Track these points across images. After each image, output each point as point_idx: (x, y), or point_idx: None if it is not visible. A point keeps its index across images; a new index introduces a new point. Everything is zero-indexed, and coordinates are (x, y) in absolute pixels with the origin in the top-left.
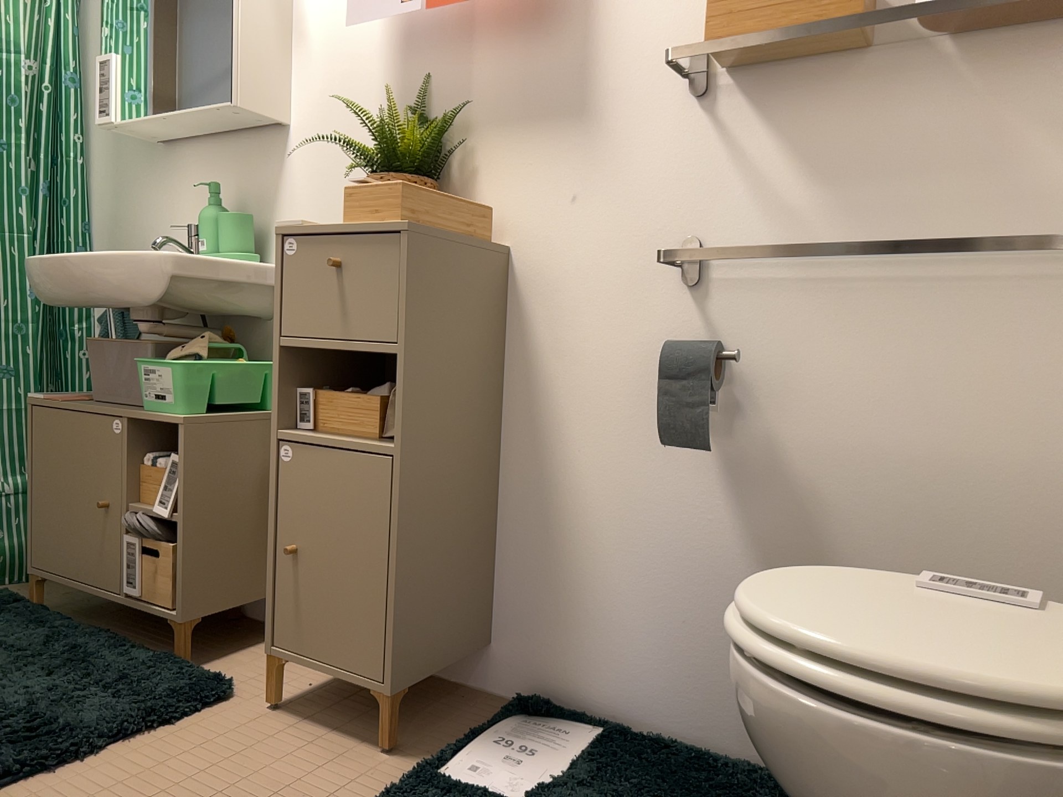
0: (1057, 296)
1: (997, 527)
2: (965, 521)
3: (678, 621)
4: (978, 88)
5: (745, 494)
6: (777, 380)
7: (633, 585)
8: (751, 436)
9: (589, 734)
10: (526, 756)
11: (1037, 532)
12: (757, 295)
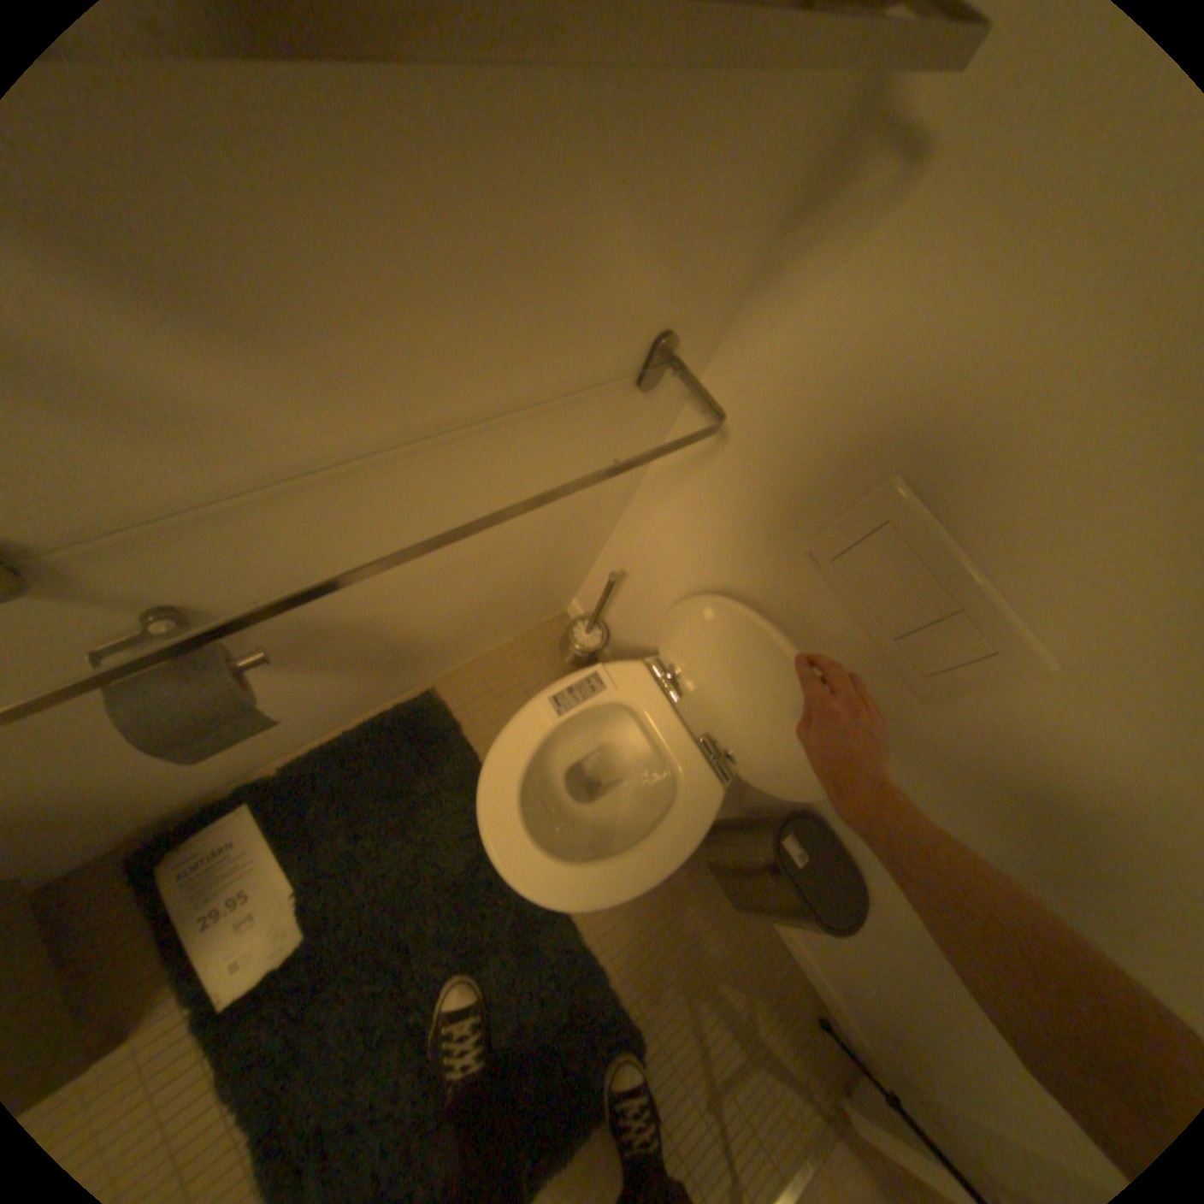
0: (588, 405)
1: (515, 555)
2: (494, 565)
3: None
4: (562, 84)
5: (288, 657)
6: (283, 584)
7: None
8: (272, 631)
9: (241, 823)
10: (237, 904)
11: (539, 544)
12: (188, 534)
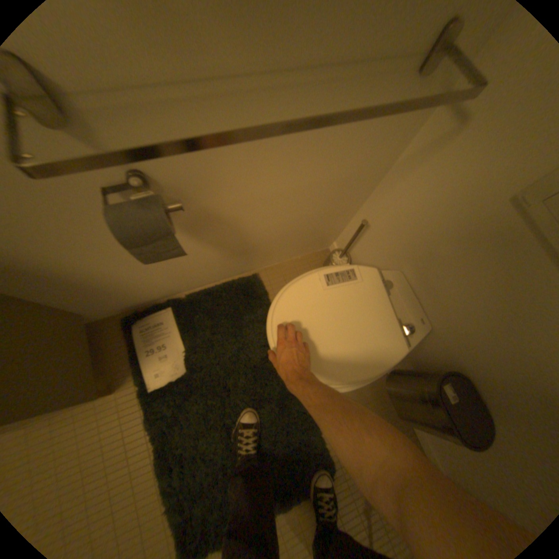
0: (383, 83)
1: (313, 199)
2: (301, 202)
3: (180, 271)
4: None
5: (196, 230)
6: (197, 177)
7: (149, 274)
8: (189, 209)
9: (168, 315)
10: (163, 349)
11: (327, 196)
12: (151, 118)
